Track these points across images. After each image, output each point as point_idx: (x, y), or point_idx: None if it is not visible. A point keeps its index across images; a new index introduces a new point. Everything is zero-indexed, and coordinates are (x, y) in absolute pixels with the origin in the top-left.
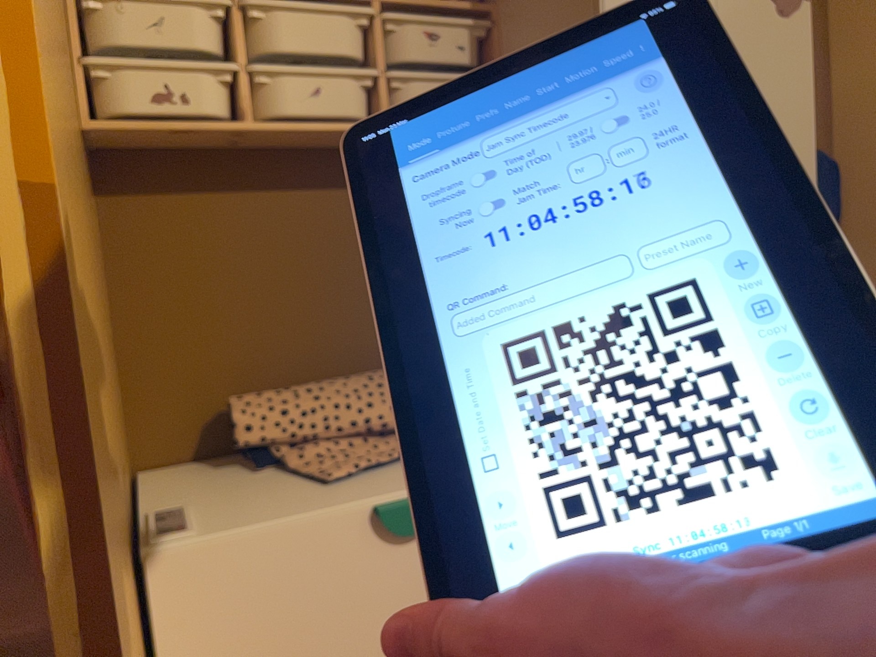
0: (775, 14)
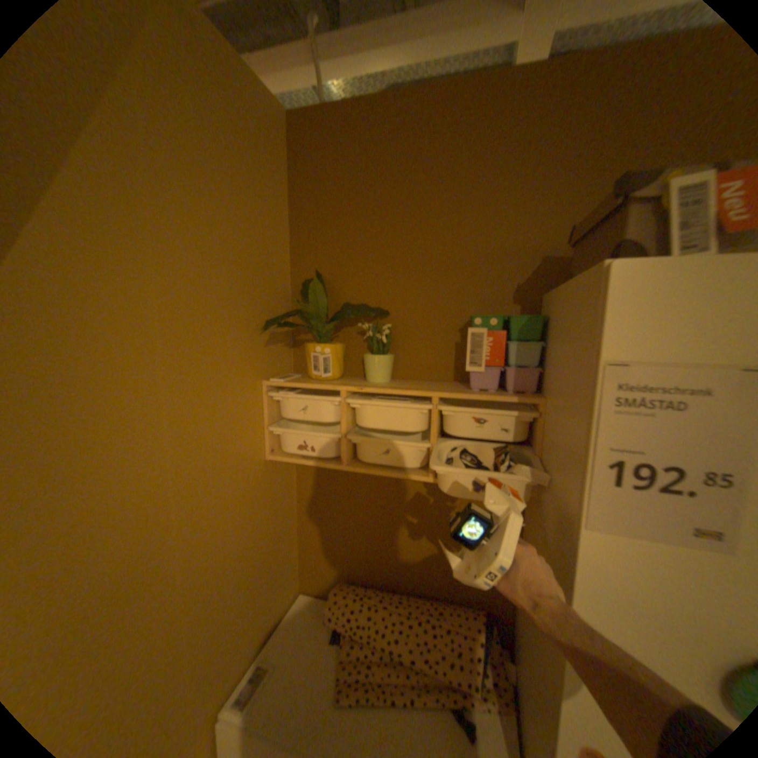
0: None
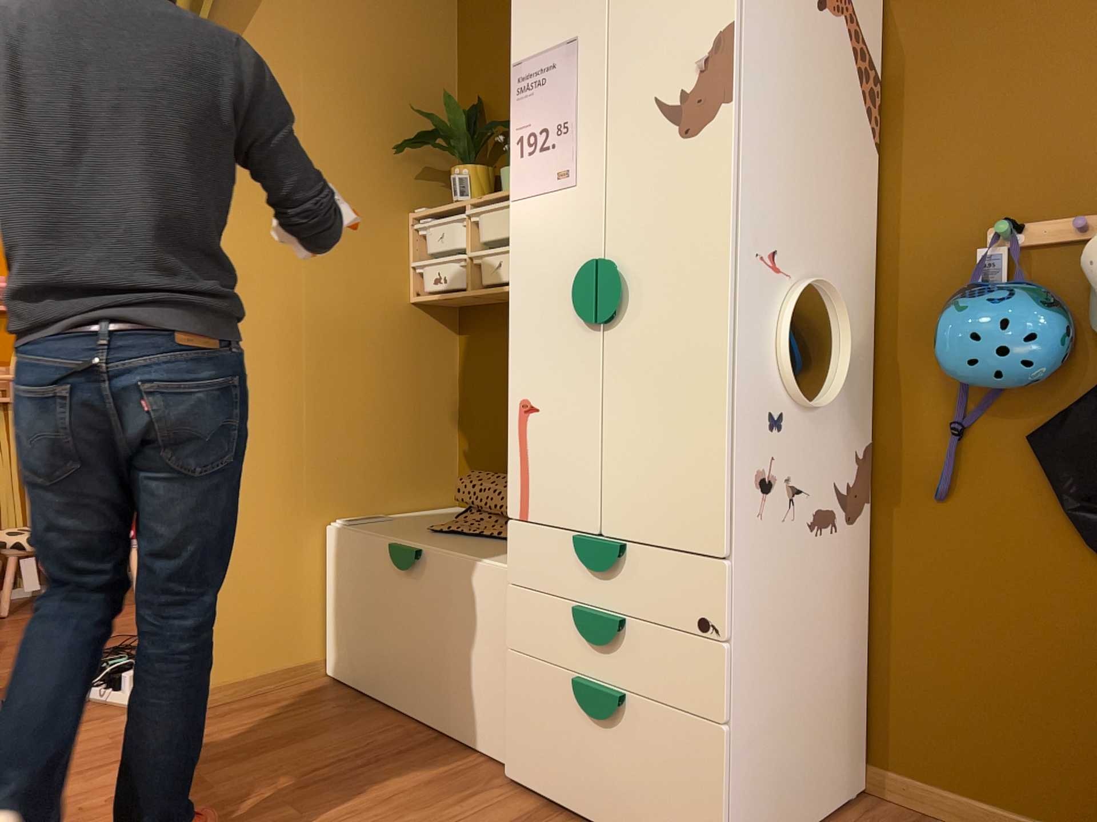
0: (675, 140)
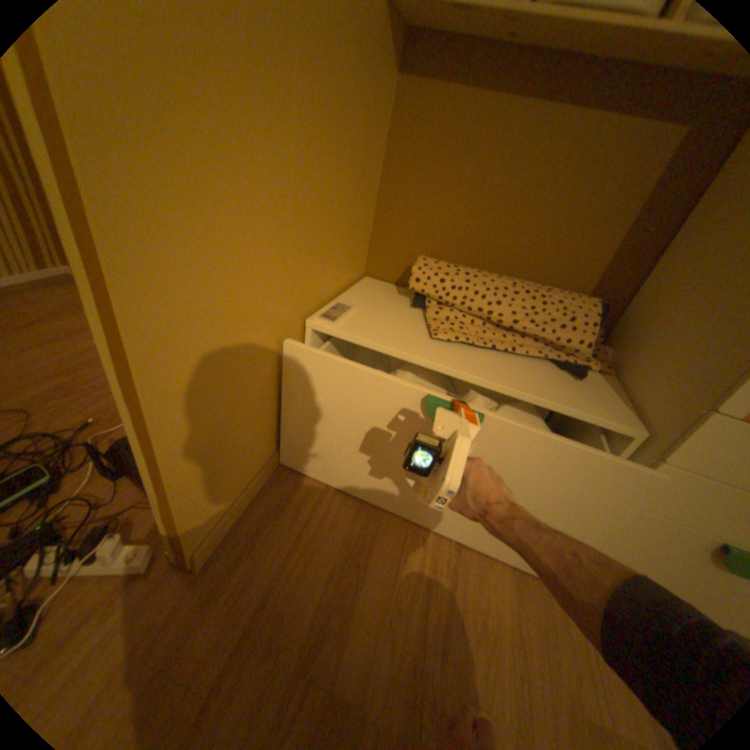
0: None
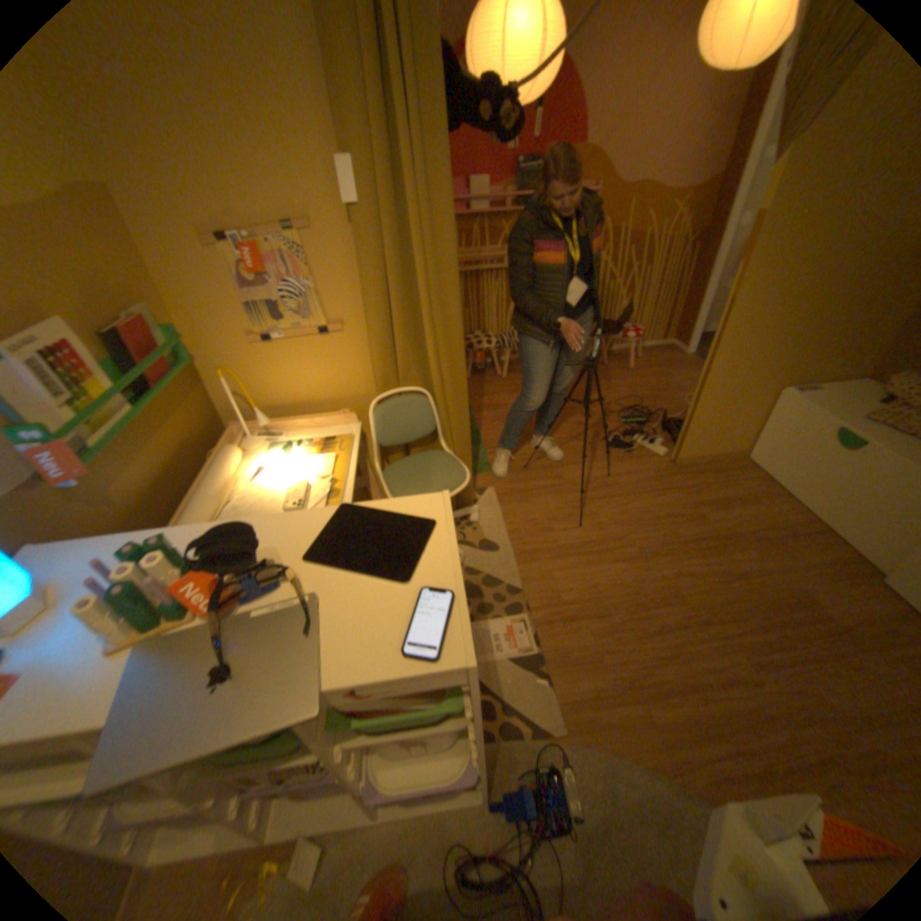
0: None
